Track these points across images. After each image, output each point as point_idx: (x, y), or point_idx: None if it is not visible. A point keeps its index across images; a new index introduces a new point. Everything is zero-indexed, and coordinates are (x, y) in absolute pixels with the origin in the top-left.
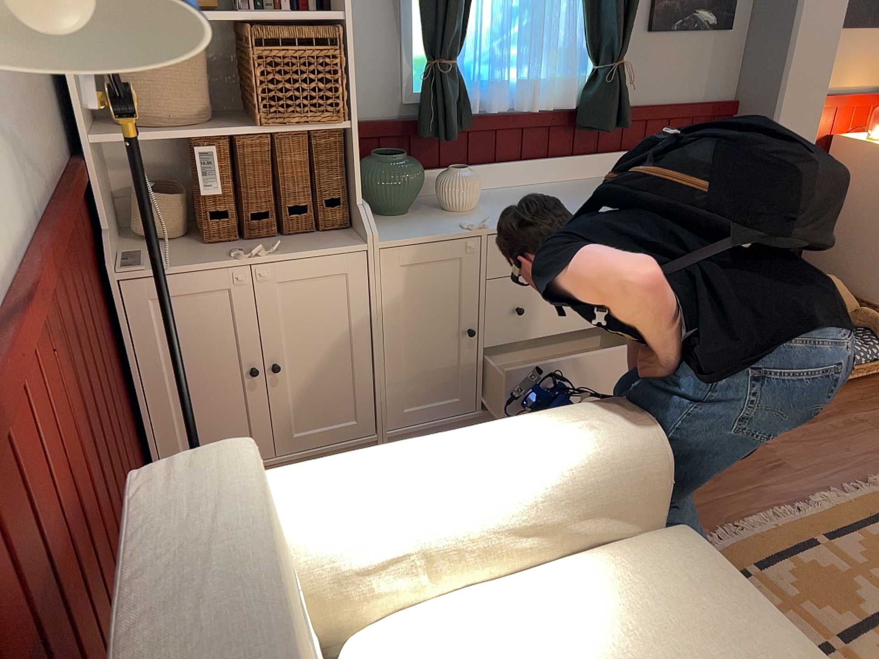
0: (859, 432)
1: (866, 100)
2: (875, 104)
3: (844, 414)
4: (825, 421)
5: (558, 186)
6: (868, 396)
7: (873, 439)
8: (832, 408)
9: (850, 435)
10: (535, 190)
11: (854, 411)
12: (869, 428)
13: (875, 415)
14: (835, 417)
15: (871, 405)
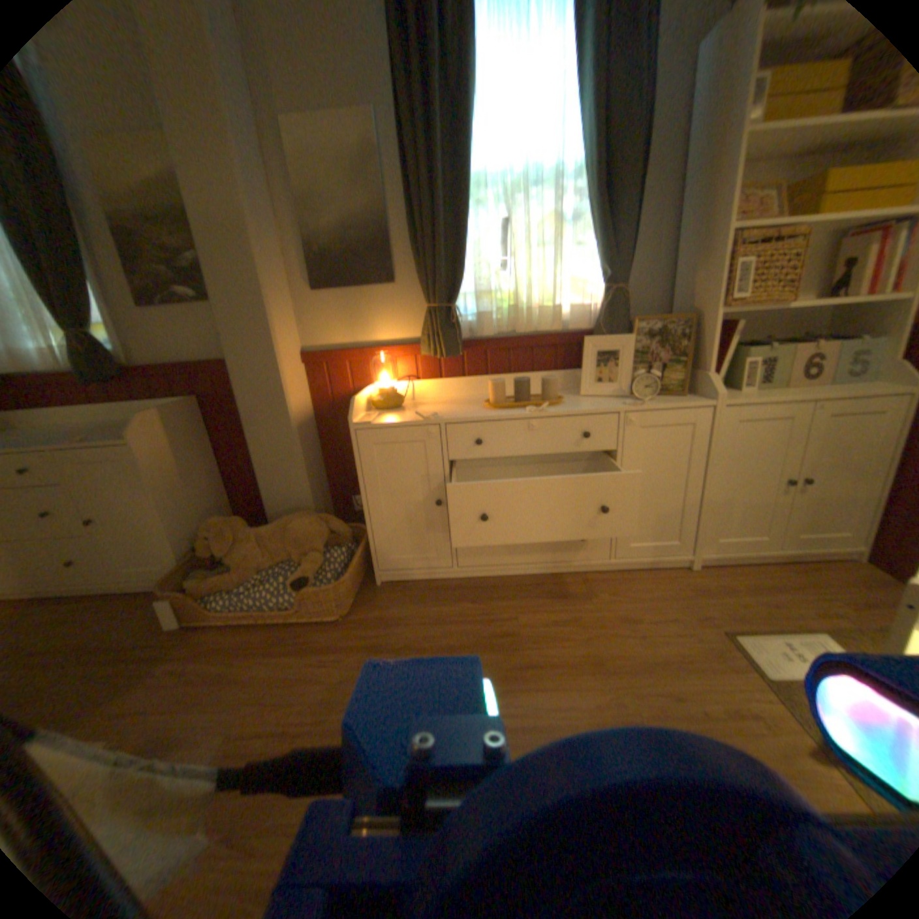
0: (155, 686)
1: (397, 352)
2: (402, 356)
3: (187, 661)
4: (160, 663)
5: (82, 426)
6: (248, 647)
7: (145, 699)
8: (196, 651)
9: (141, 687)
10: (62, 428)
11: (201, 660)
12: (169, 685)
13: (207, 671)
14: (174, 662)
15: (228, 658)
